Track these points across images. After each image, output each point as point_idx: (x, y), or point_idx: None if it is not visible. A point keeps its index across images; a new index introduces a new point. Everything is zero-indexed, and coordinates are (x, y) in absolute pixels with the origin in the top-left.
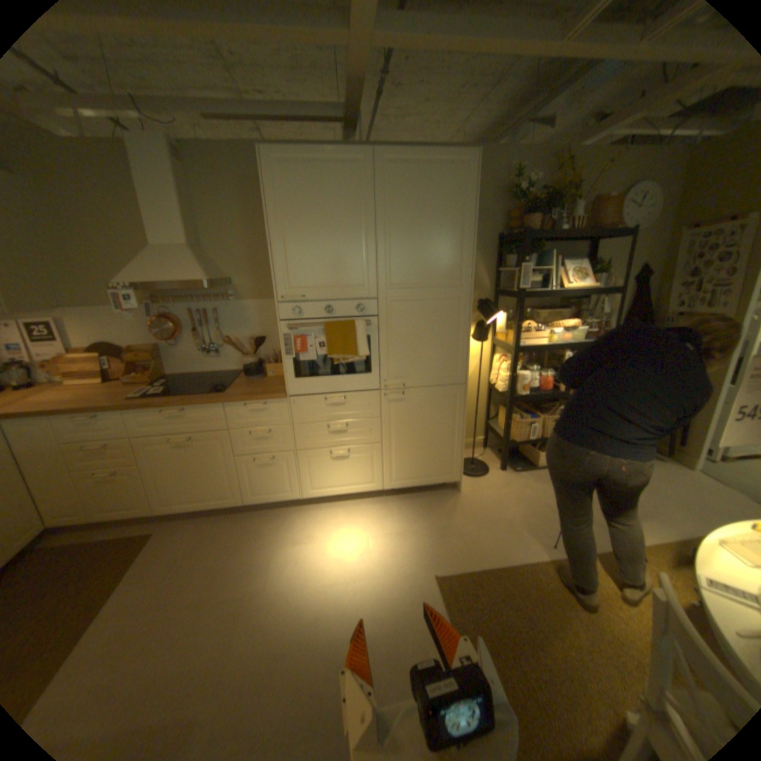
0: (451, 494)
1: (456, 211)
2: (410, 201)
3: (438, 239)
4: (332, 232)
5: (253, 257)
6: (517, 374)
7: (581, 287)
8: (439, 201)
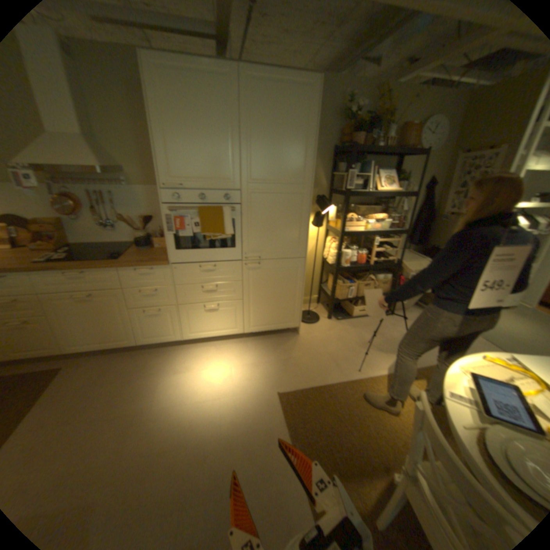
0: (292, 335)
1: (301, 124)
2: (266, 113)
3: (287, 145)
4: (203, 132)
5: (139, 149)
6: (341, 252)
7: (389, 190)
8: (289, 115)
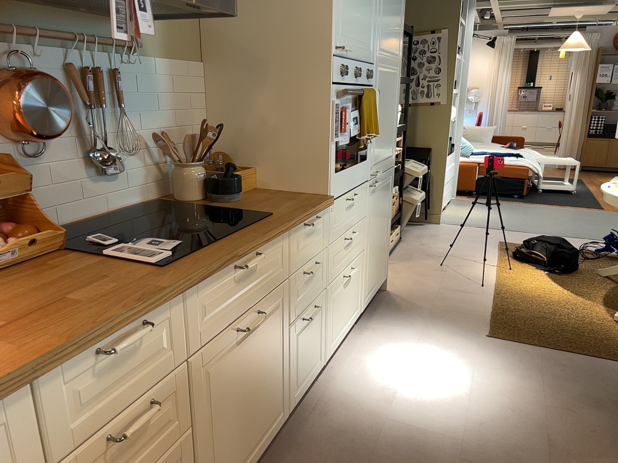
0: (385, 294)
1: None
2: None
3: (396, 6)
4: None
5: None
6: None
7: None
8: None
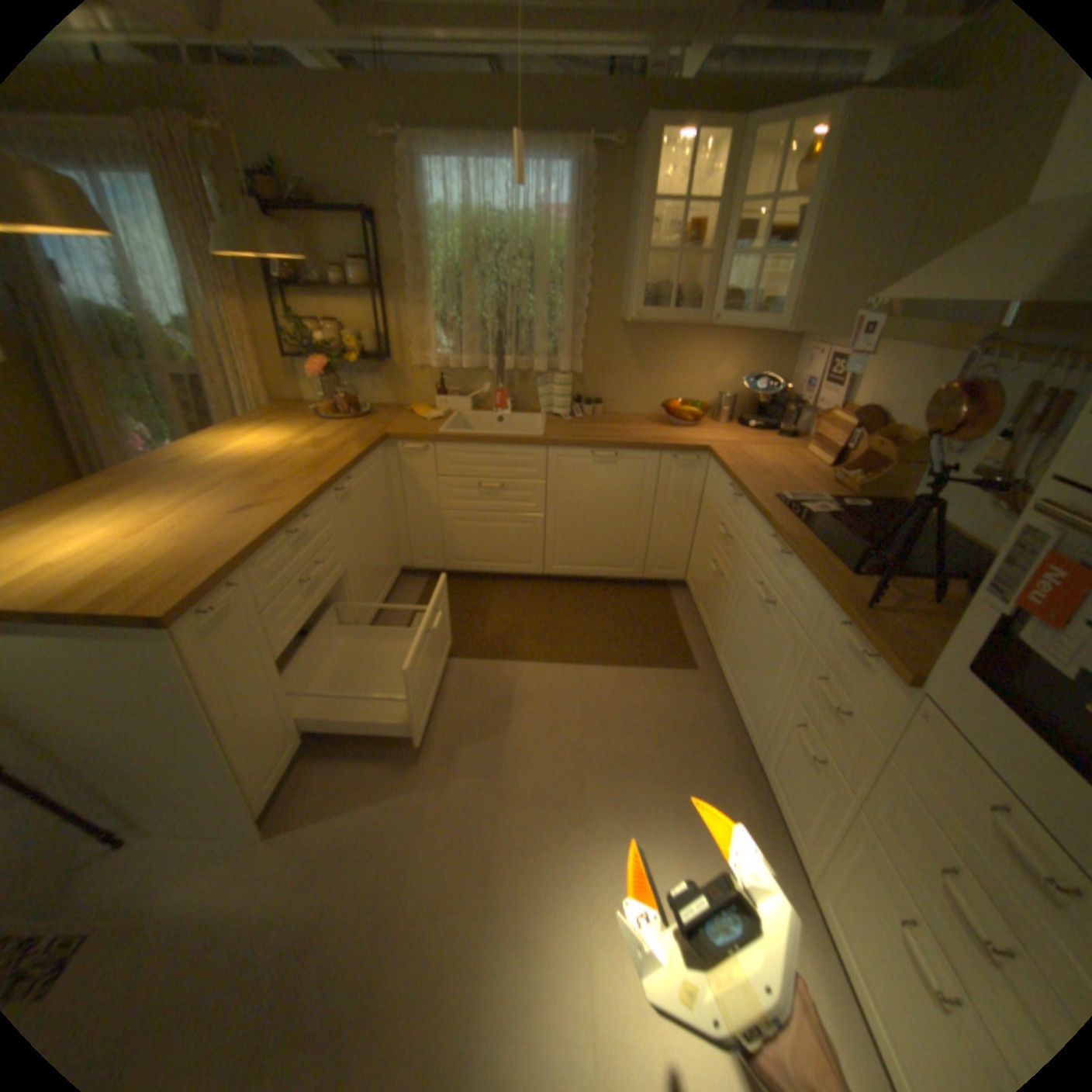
0: None
1: None
2: None
3: None
4: None
5: None
6: None
7: None
8: None
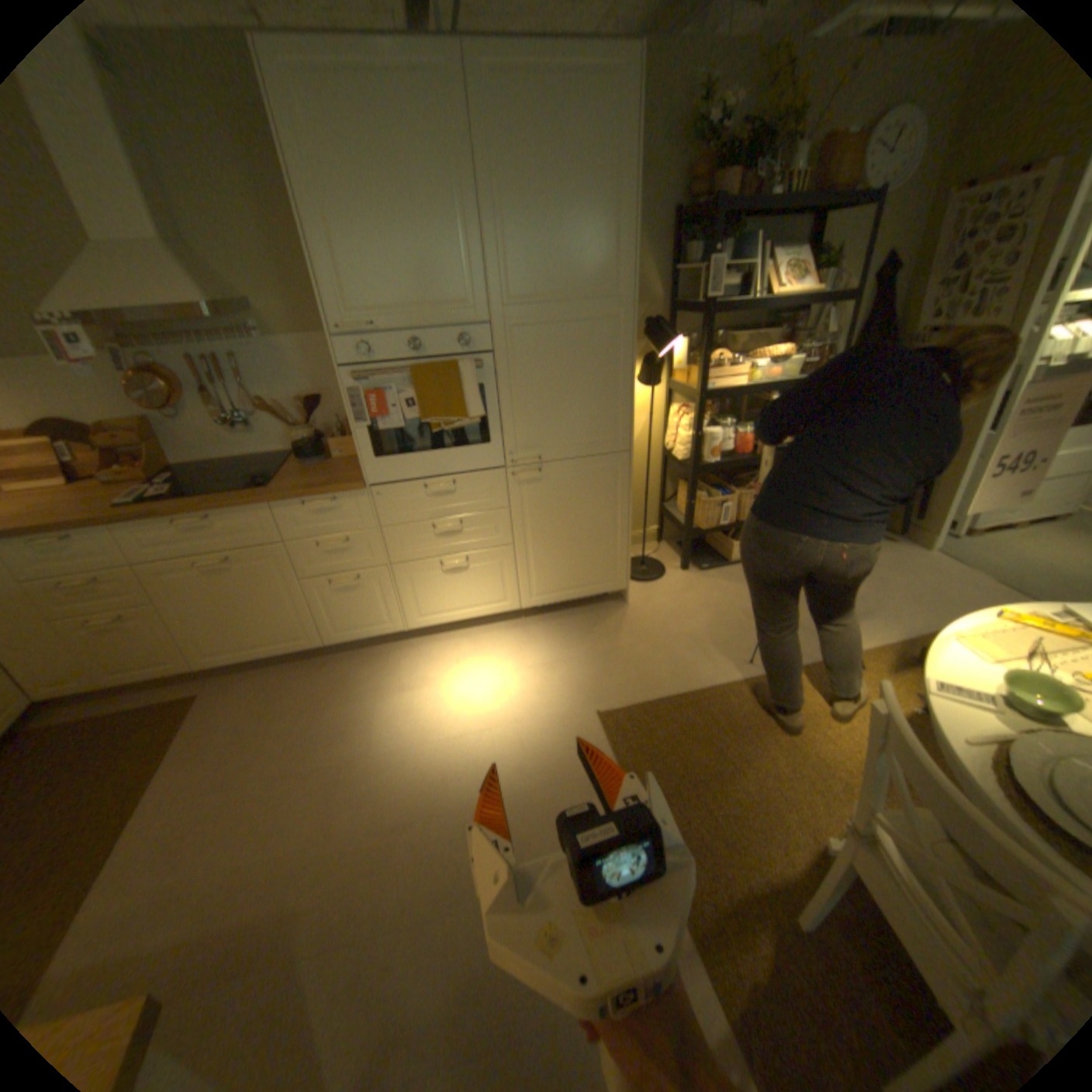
0: (615, 607)
1: (606, 164)
2: (530, 148)
3: (580, 216)
4: (406, 207)
5: (279, 260)
6: (703, 433)
7: (798, 292)
8: (578, 146)
